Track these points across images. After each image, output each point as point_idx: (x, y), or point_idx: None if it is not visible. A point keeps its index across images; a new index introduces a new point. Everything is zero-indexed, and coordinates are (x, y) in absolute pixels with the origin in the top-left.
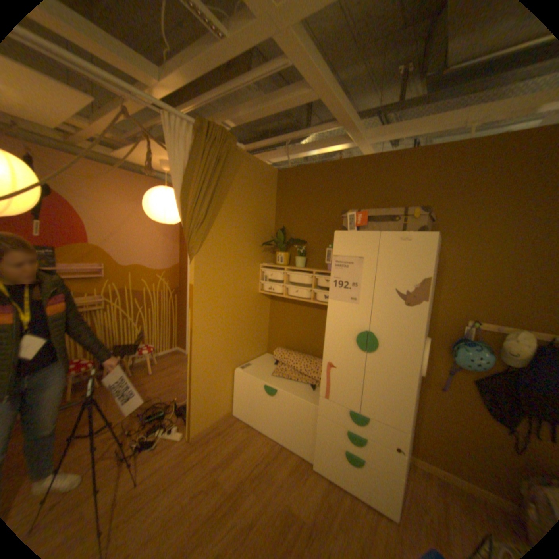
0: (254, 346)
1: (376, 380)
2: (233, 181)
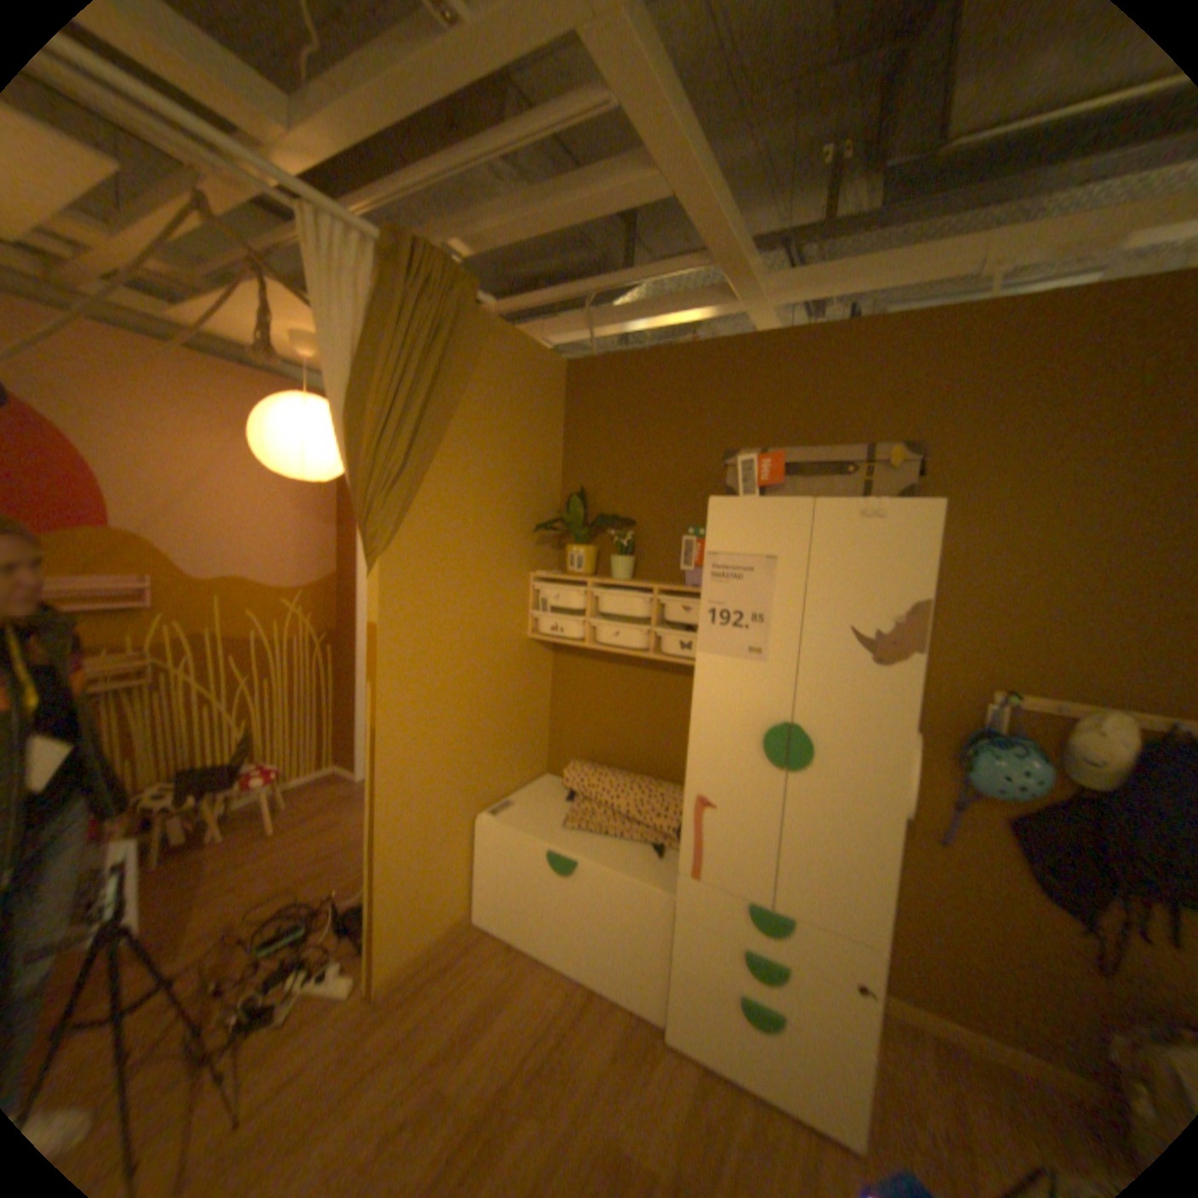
0: (518, 761)
1: (808, 832)
2: (468, 381)
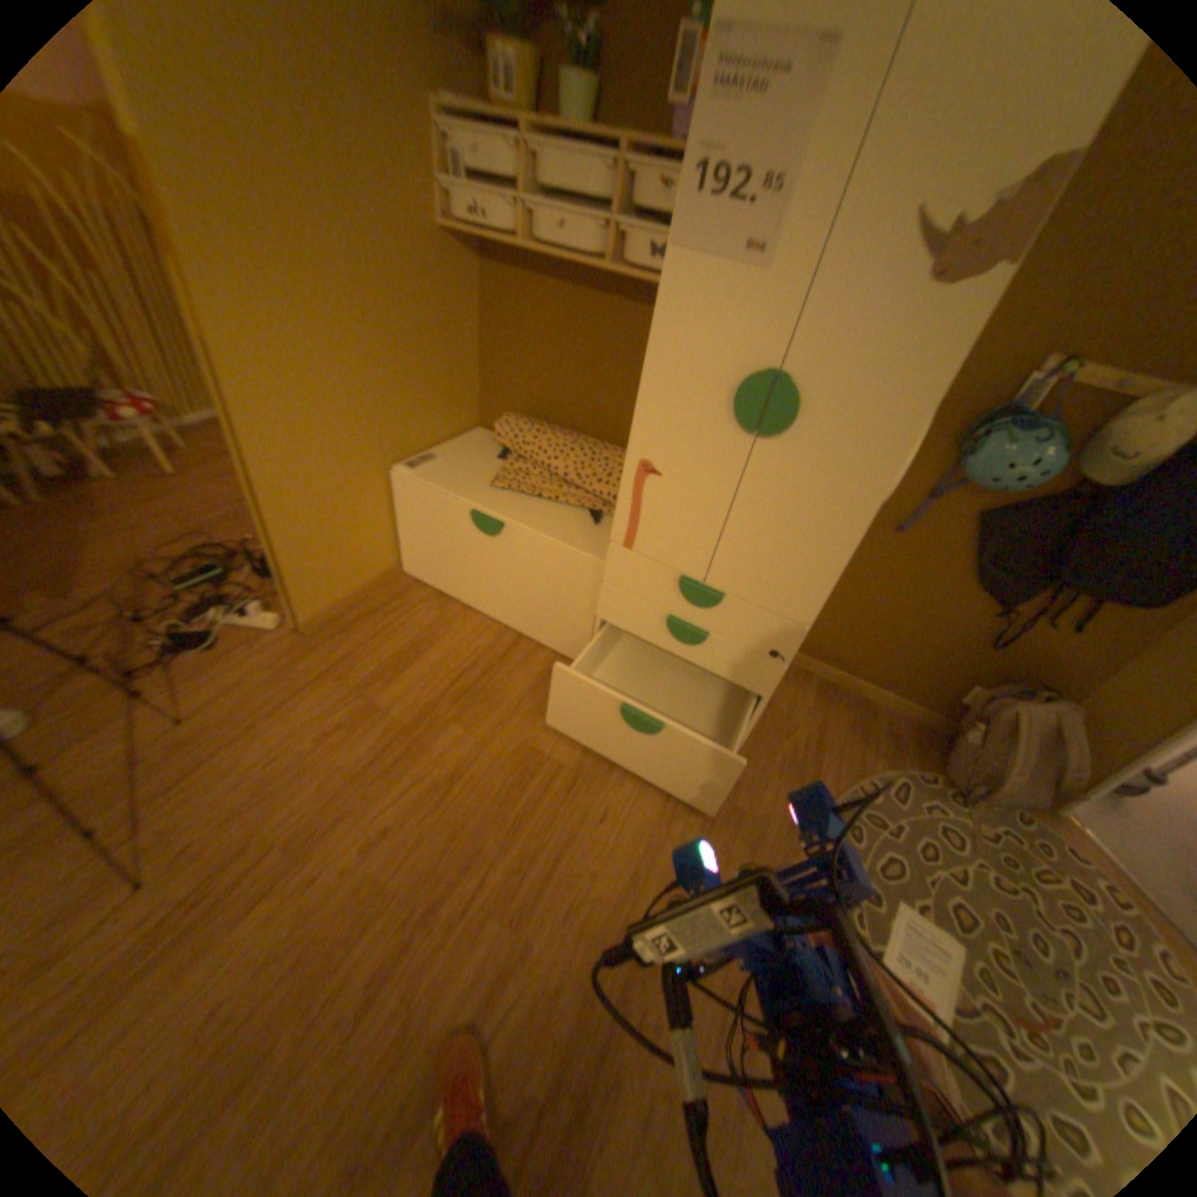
0: (439, 409)
1: (760, 509)
2: None
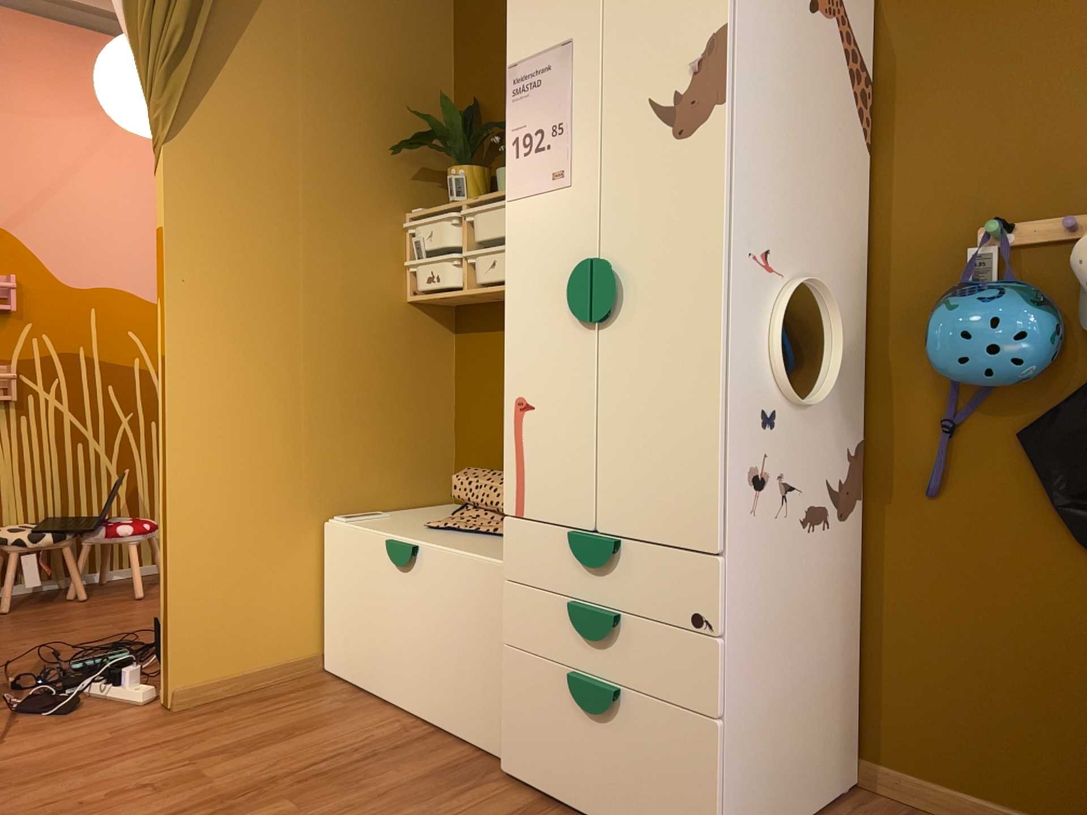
0: (395, 467)
1: (624, 404)
2: None
